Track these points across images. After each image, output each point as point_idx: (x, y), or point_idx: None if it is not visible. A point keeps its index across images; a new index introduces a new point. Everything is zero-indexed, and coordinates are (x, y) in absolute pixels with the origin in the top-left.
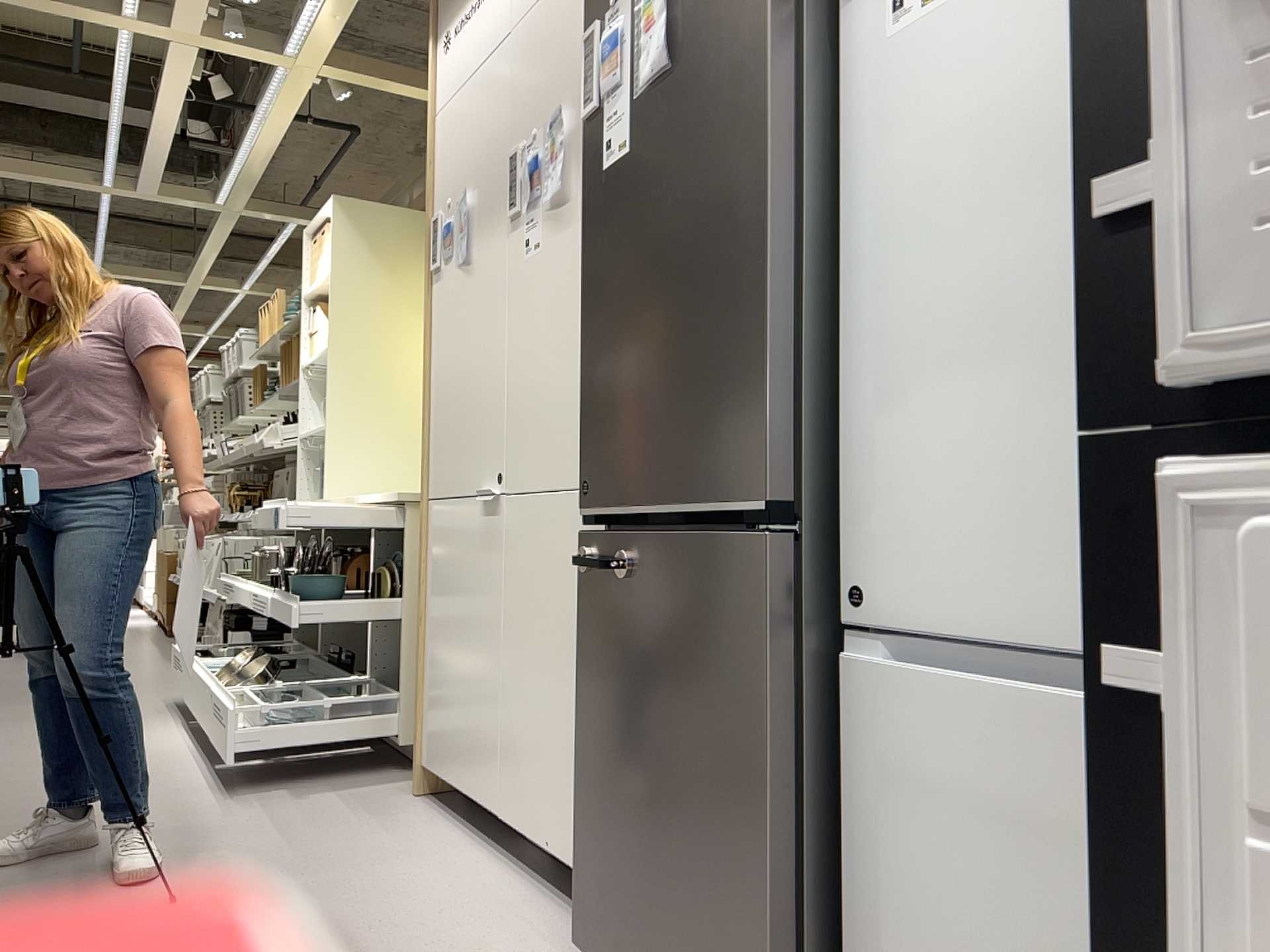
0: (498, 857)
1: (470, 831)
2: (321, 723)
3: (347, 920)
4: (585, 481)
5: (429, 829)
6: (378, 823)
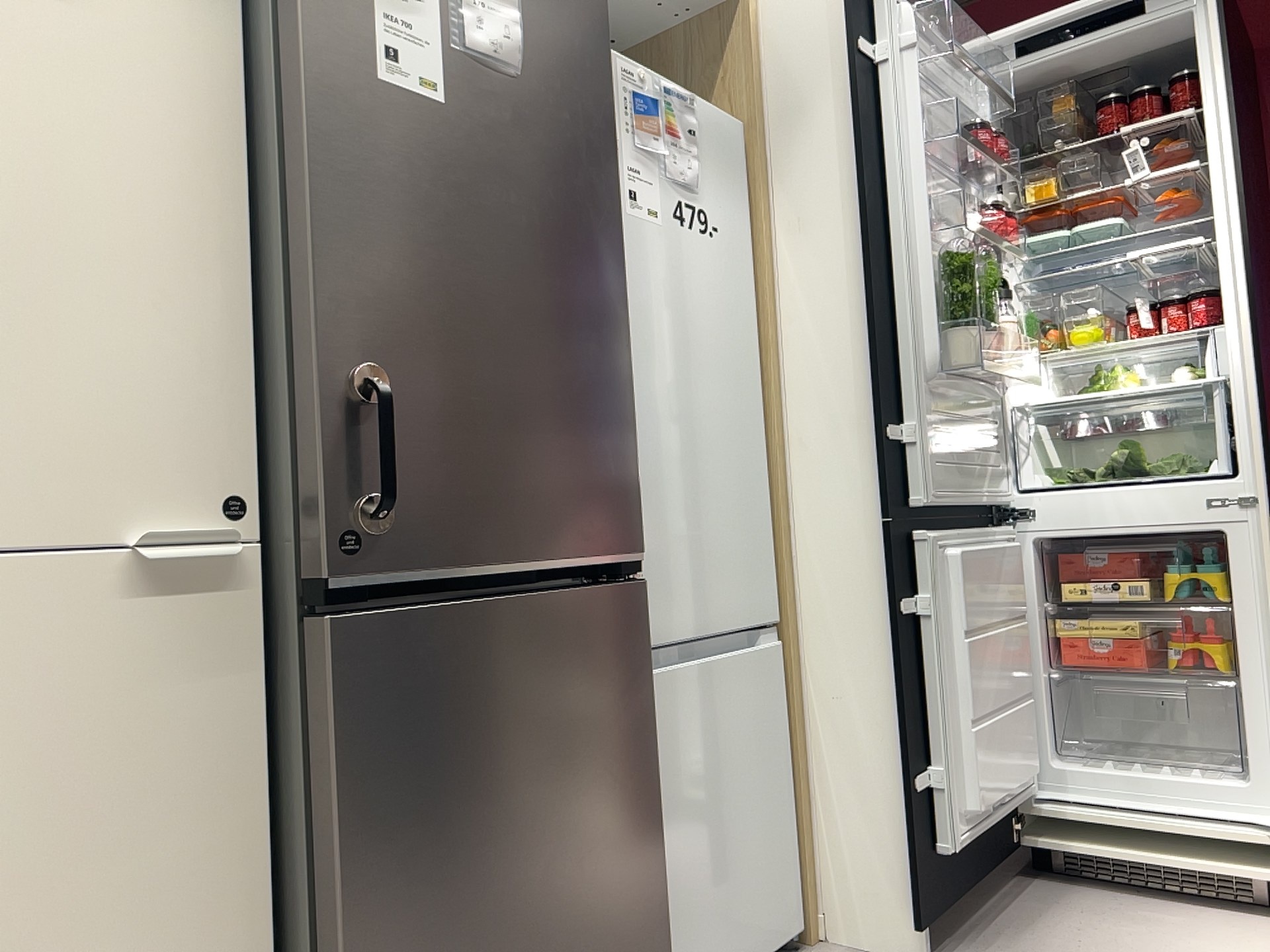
0: None
1: None
2: None
3: None
4: (341, 529)
5: None
6: None
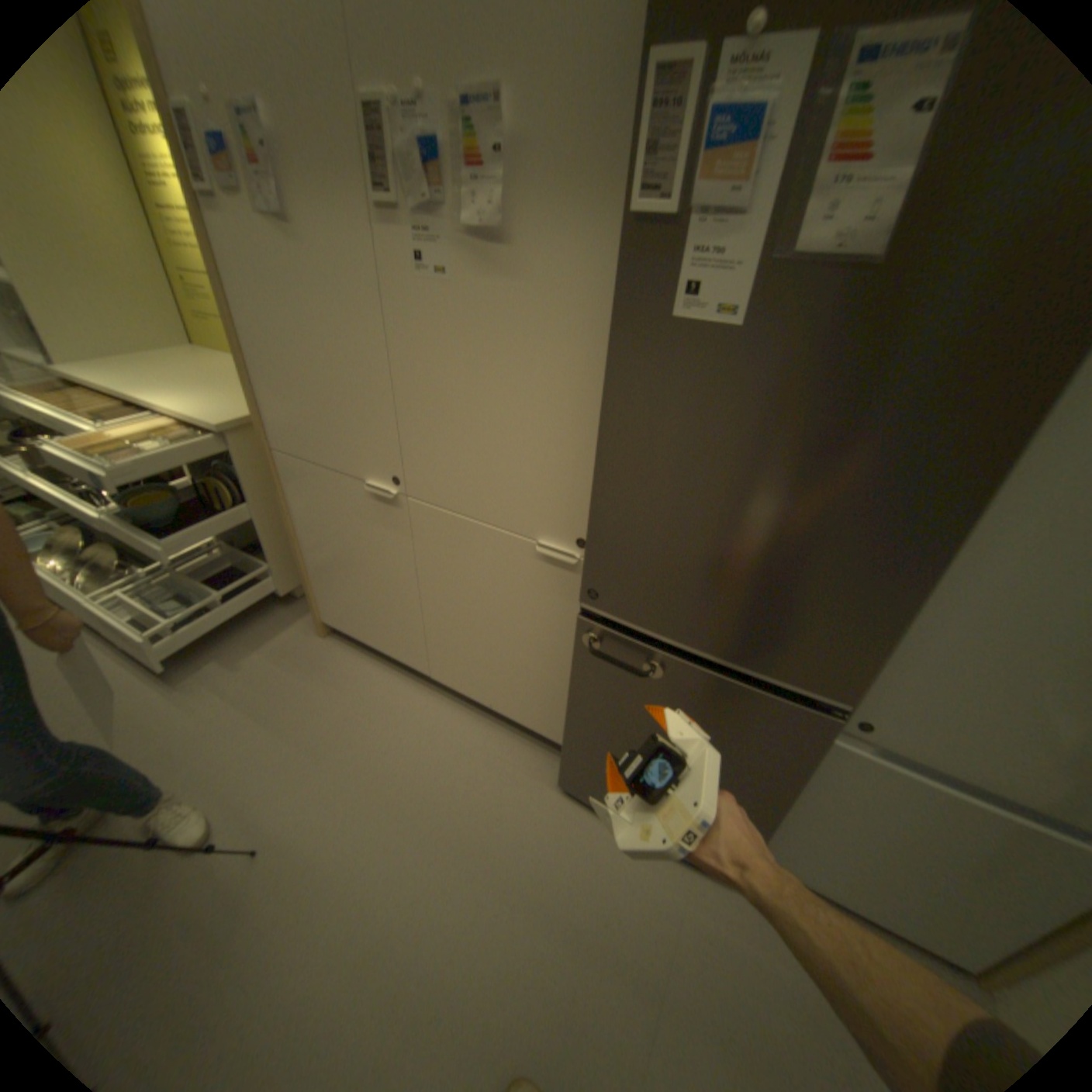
0: (432, 691)
1: (392, 667)
2: (215, 605)
3: (394, 805)
4: (593, 585)
5: (364, 674)
6: (323, 681)
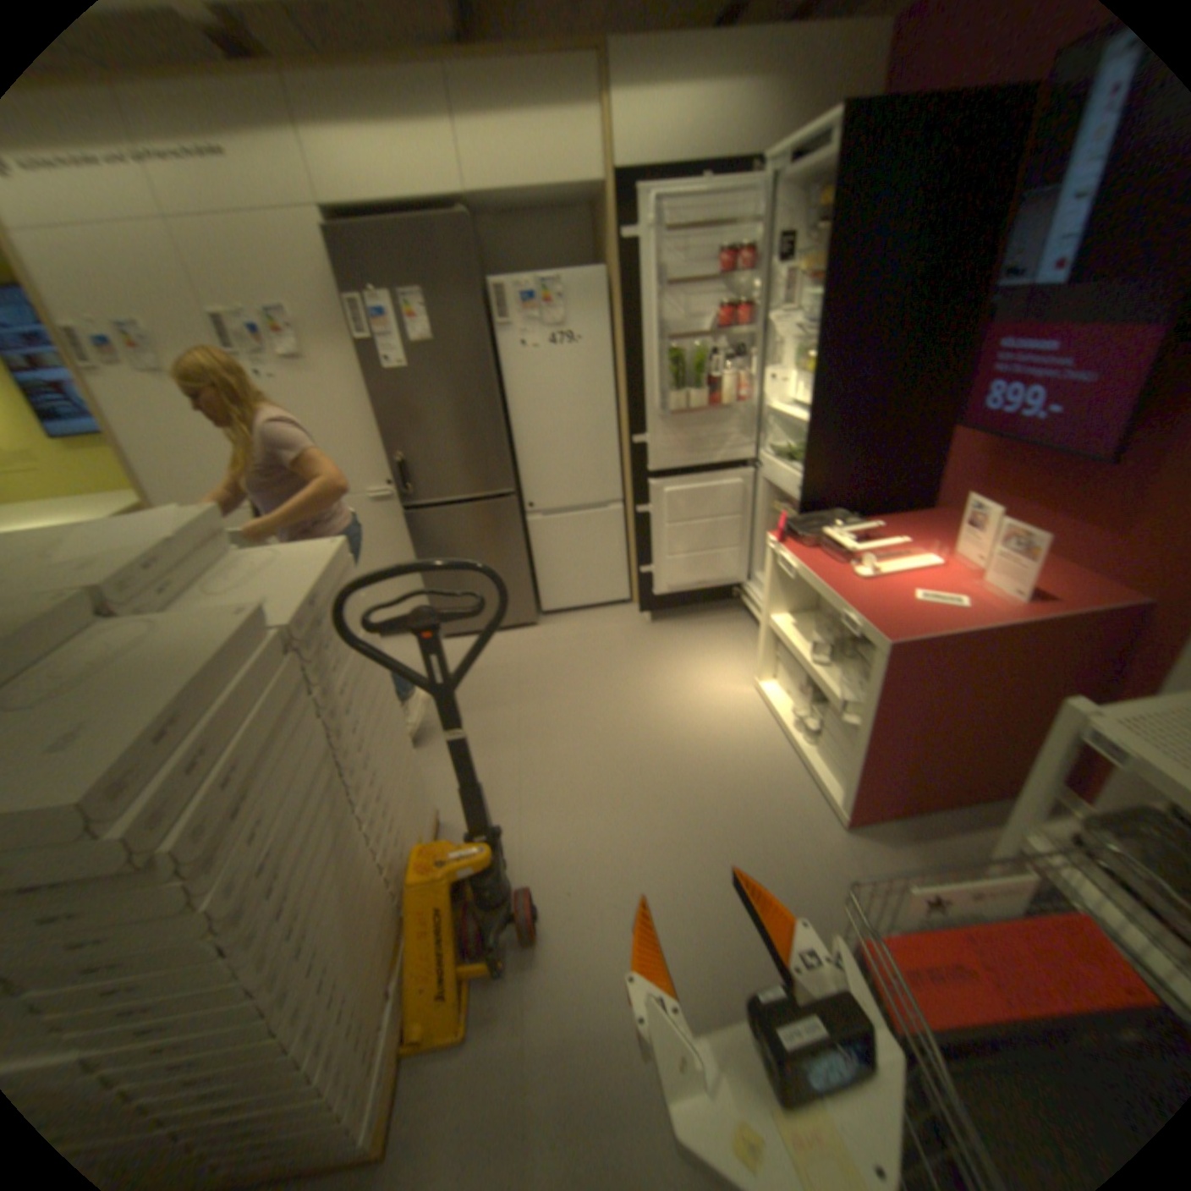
0: None
1: None
2: None
3: None
4: (401, 492)
5: None
6: None
